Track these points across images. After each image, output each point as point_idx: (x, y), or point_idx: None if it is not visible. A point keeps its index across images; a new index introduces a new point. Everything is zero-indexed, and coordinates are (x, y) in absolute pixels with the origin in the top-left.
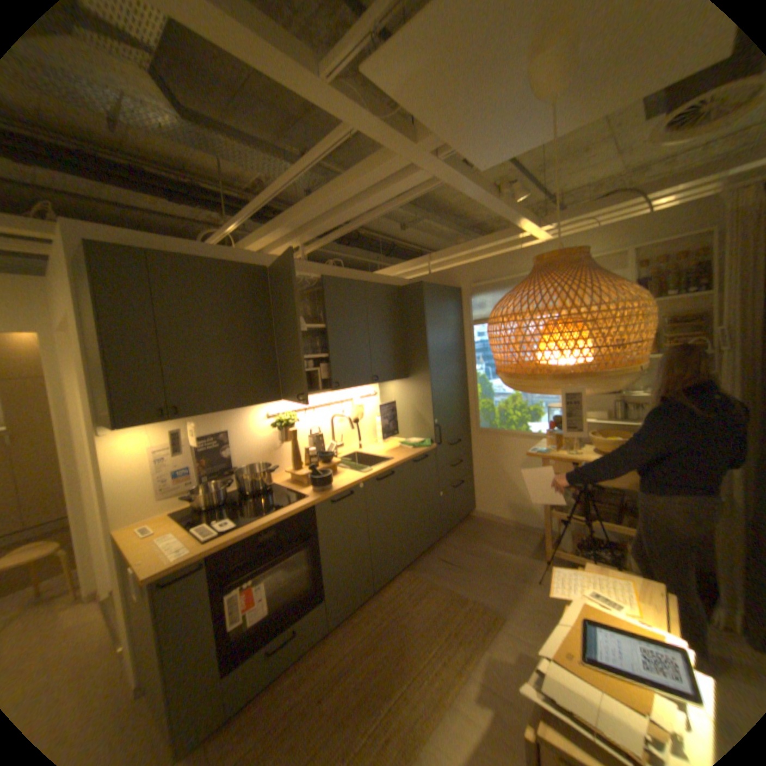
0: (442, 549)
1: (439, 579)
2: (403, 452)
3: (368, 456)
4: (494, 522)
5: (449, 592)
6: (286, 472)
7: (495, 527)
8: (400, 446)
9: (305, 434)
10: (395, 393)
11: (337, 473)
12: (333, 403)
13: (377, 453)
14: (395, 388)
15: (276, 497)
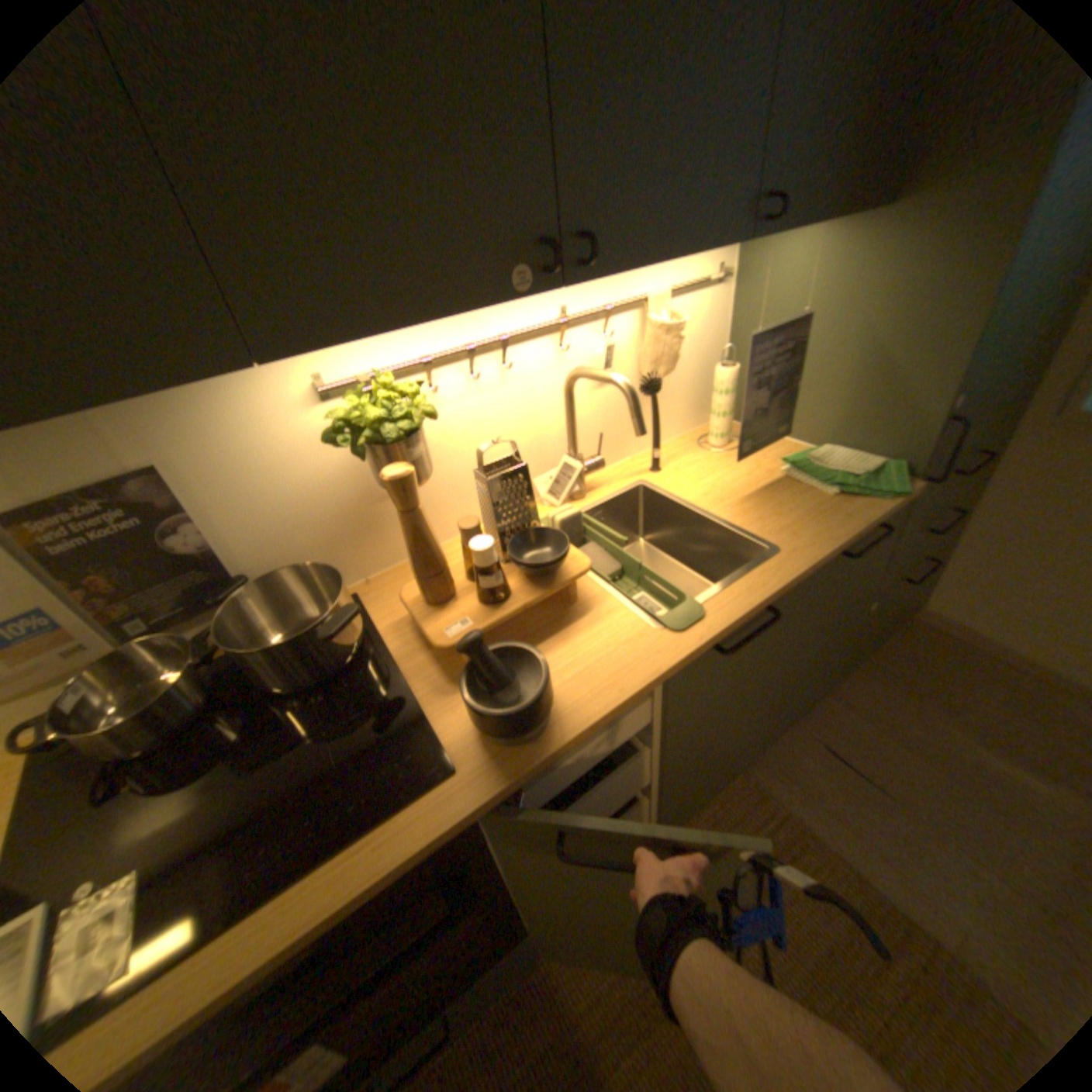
0: (833, 709)
1: (826, 814)
2: (812, 513)
3: (684, 508)
4: (977, 650)
5: (857, 873)
6: (405, 603)
7: (980, 666)
8: (791, 477)
9: (474, 447)
10: (810, 275)
11: (582, 602)
12: (581, 317)
13: (717, 503)
14: (814, 251)
15: (353, 733)
